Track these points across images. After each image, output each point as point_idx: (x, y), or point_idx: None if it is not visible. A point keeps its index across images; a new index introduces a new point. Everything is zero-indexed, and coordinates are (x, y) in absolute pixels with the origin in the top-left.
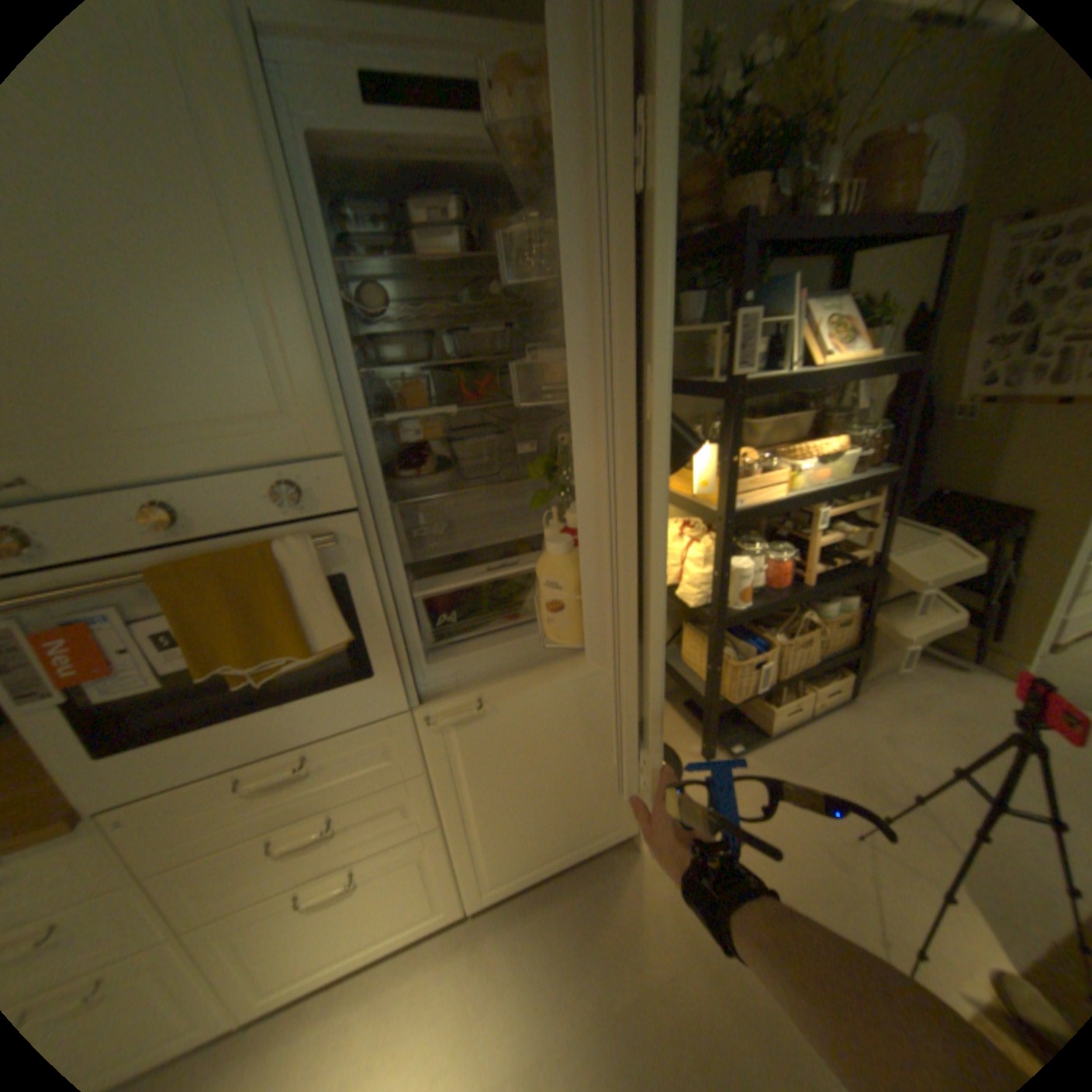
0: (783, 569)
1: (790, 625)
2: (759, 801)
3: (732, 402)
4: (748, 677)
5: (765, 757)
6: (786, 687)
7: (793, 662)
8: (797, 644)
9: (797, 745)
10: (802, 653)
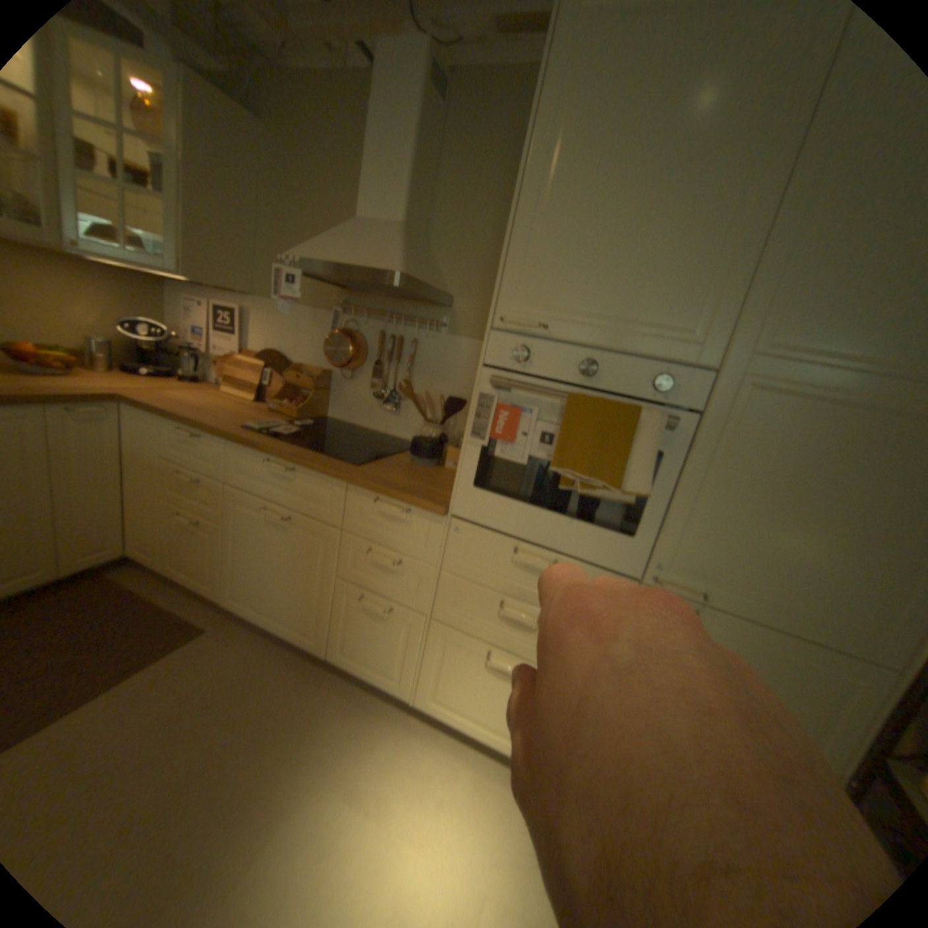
0: None
1: None
2: None
3: None
4: None
5: None
6: None
7: None
8: None
9: None
10: None
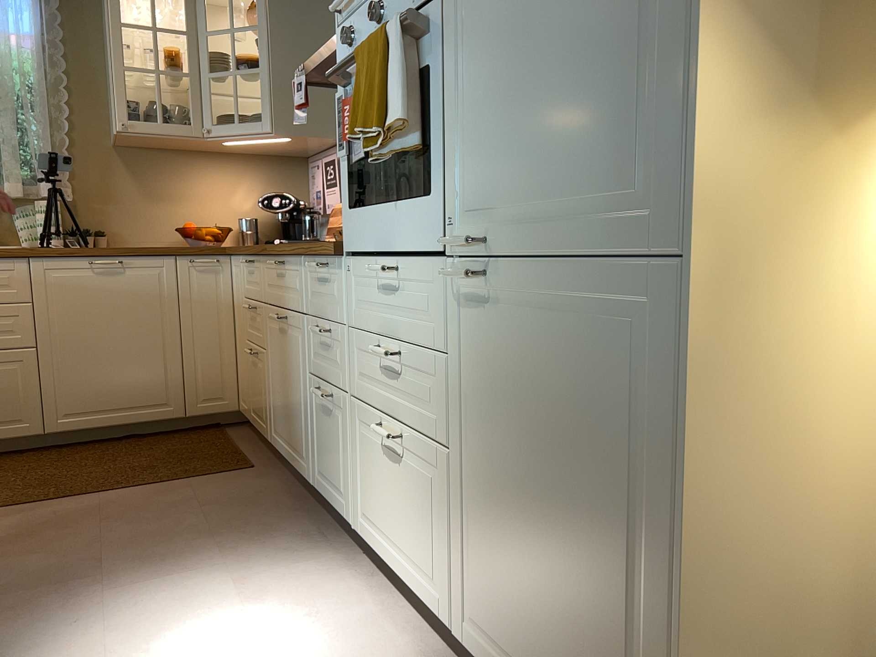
0: None
1: None
2: None
3: None
4: None
5: None
6: None
7: None
8: None
9: None
10: None
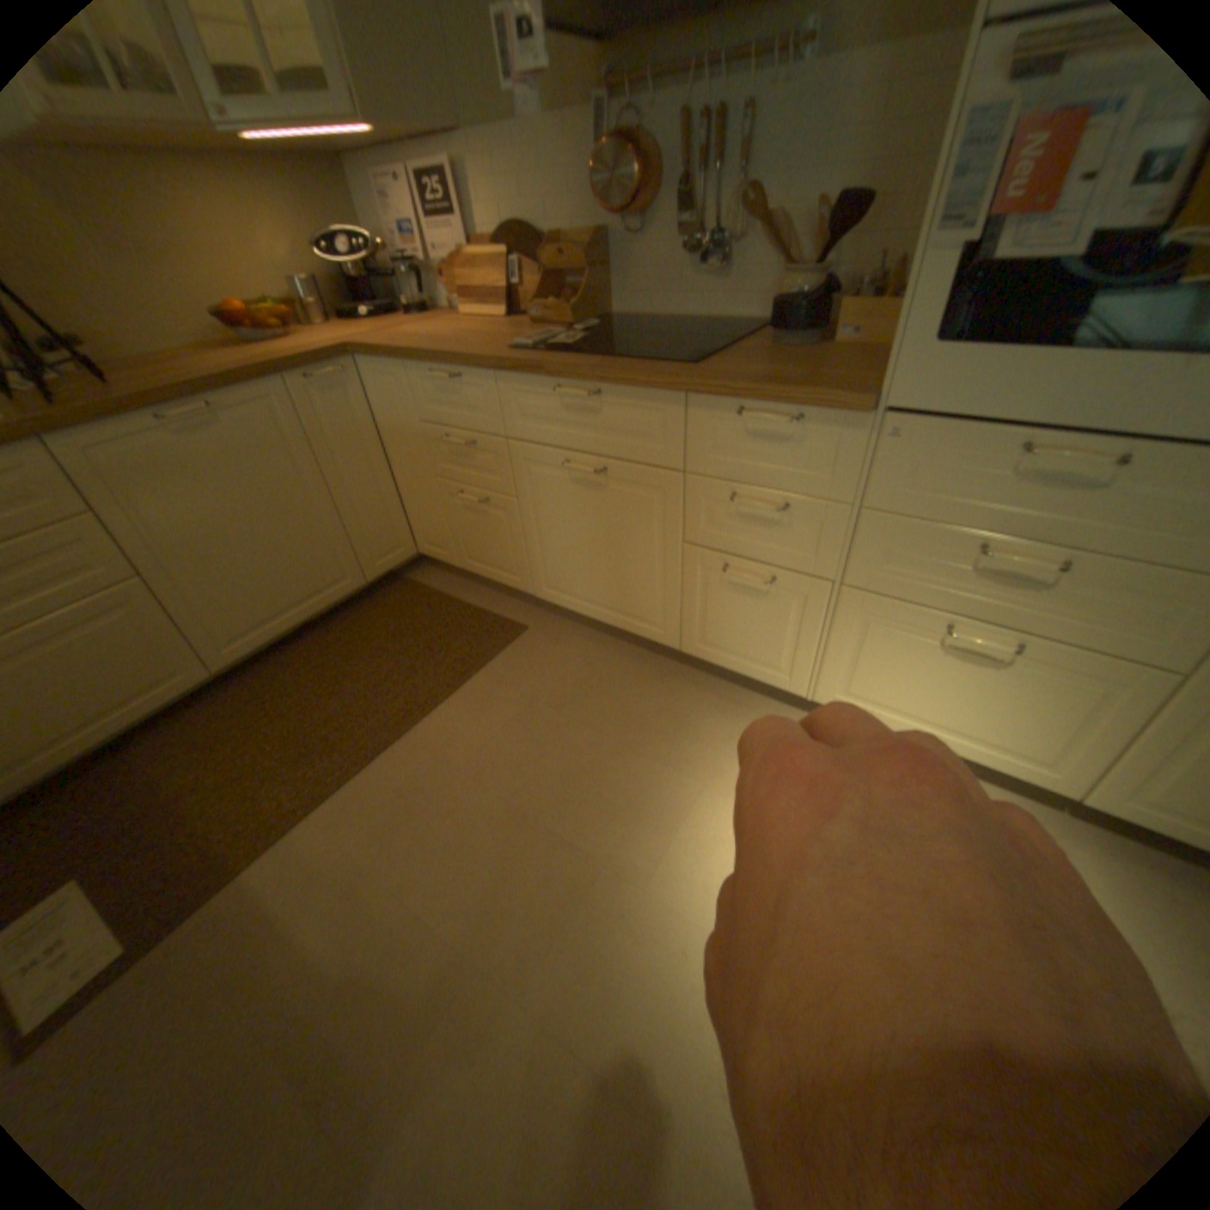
0: None
1: None
2: None
3: None
4: None
5: None
6: None
7: None
8: None
9: None
10: None
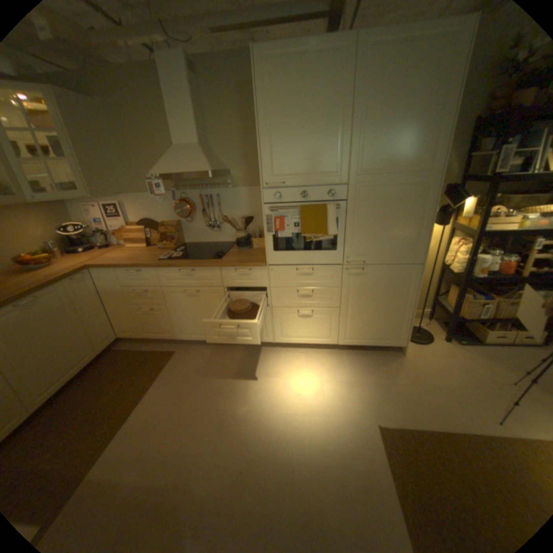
0: (509, 265)
1: (509, 296)
2: (466, 360)
3: (492, 183)
4: (476, 309)
5: (477, 349)
6: (499, 323)
7: (505, 311)
8: (509, 302)
9: (497, 350)
10: (511, 307)
